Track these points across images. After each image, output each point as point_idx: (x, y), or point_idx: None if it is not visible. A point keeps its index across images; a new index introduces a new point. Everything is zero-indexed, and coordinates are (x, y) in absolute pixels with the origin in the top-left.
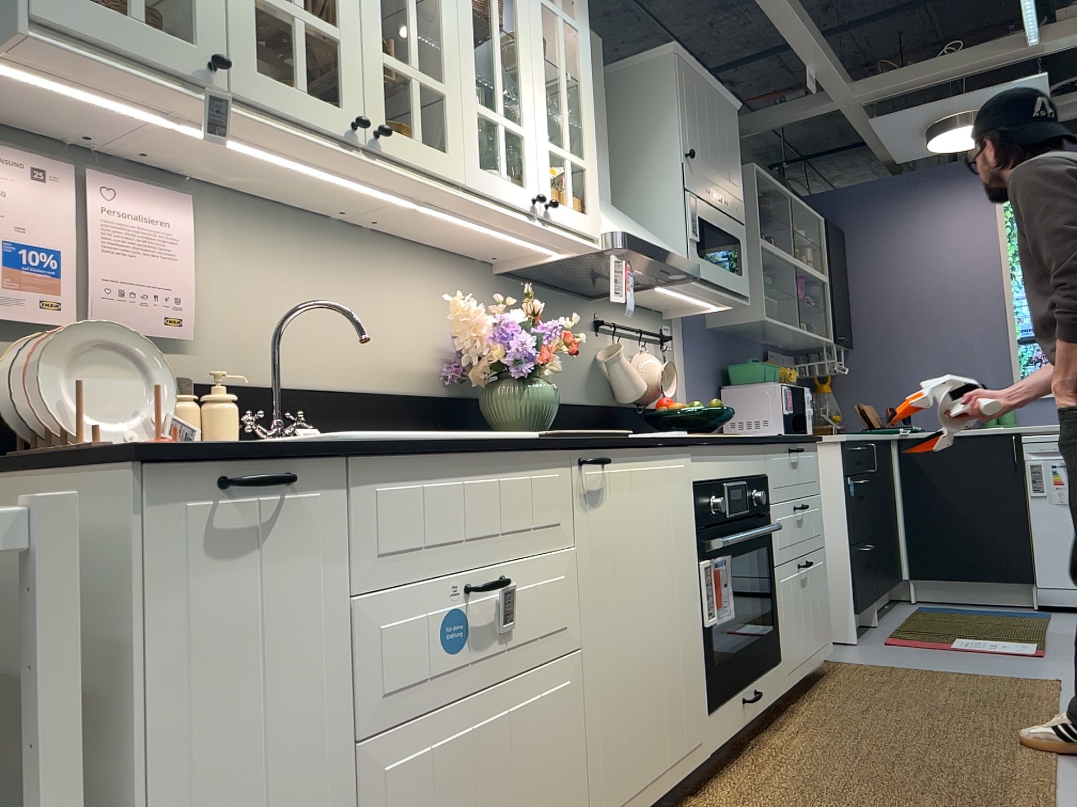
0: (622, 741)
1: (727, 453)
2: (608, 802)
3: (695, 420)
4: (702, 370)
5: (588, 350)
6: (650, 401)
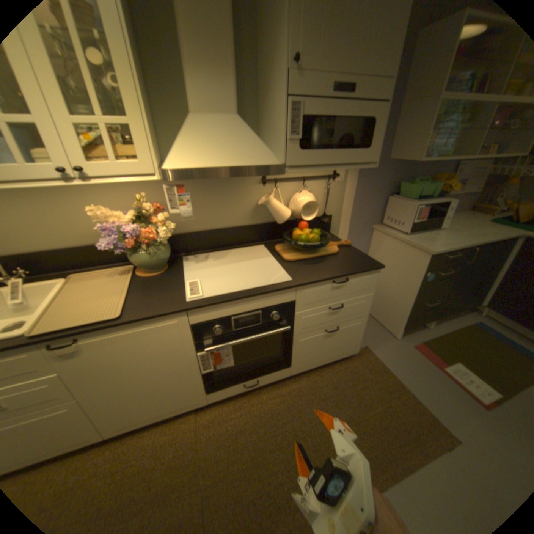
0: (121, 414)
1: (236, 302)
2: (113, 428)
3: (300, 244)
4: (373, 186)
5: (251, 197)
6: (299, 219)
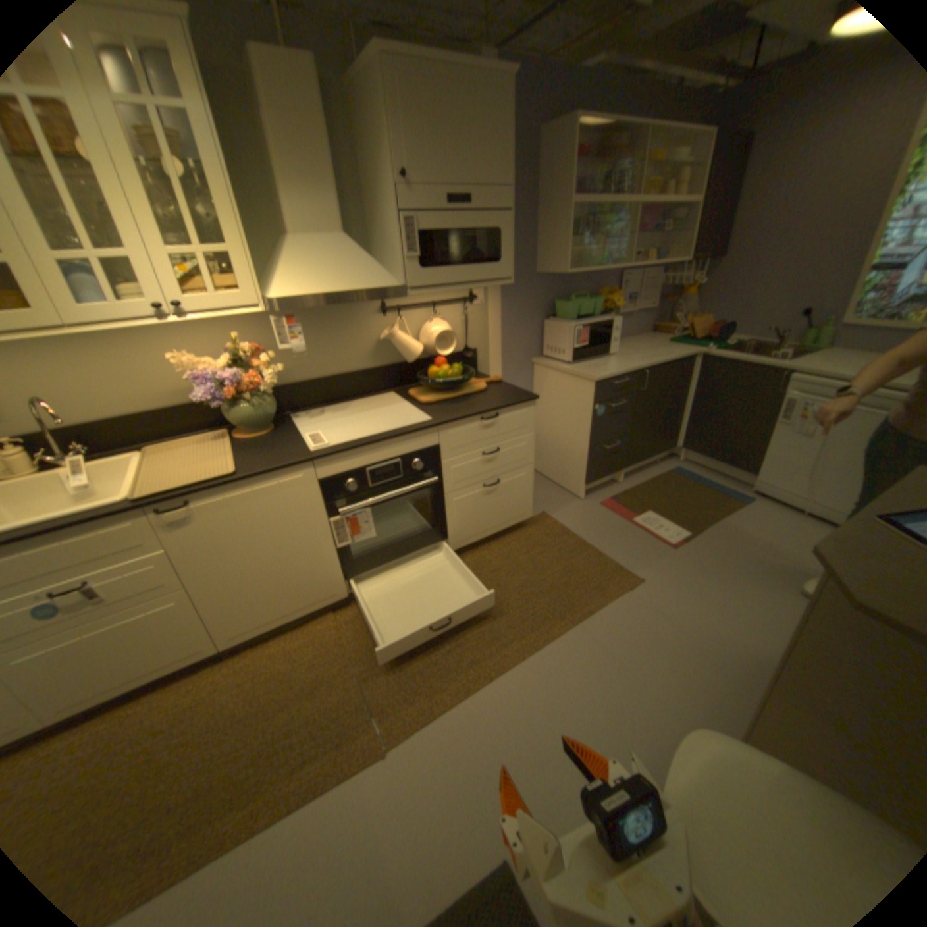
0: (240, 612)
1: (369, 450)
2: (230, 634)
3: (439, 384)
4: (522, 309)
5: (370, 332)
6: (435, 356)
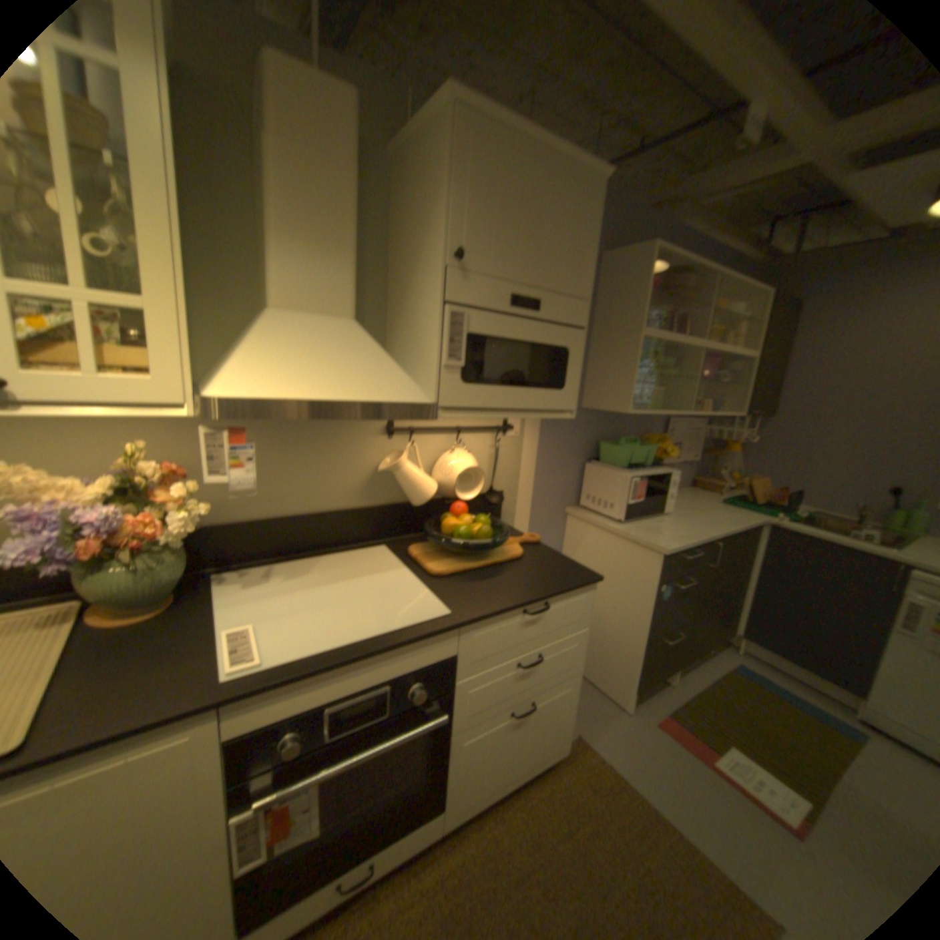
0: None
1: (338, 672)
2: None
3: (458, 541)
4: (562, 446)
5: (367, 455)
6: (452, 495)
